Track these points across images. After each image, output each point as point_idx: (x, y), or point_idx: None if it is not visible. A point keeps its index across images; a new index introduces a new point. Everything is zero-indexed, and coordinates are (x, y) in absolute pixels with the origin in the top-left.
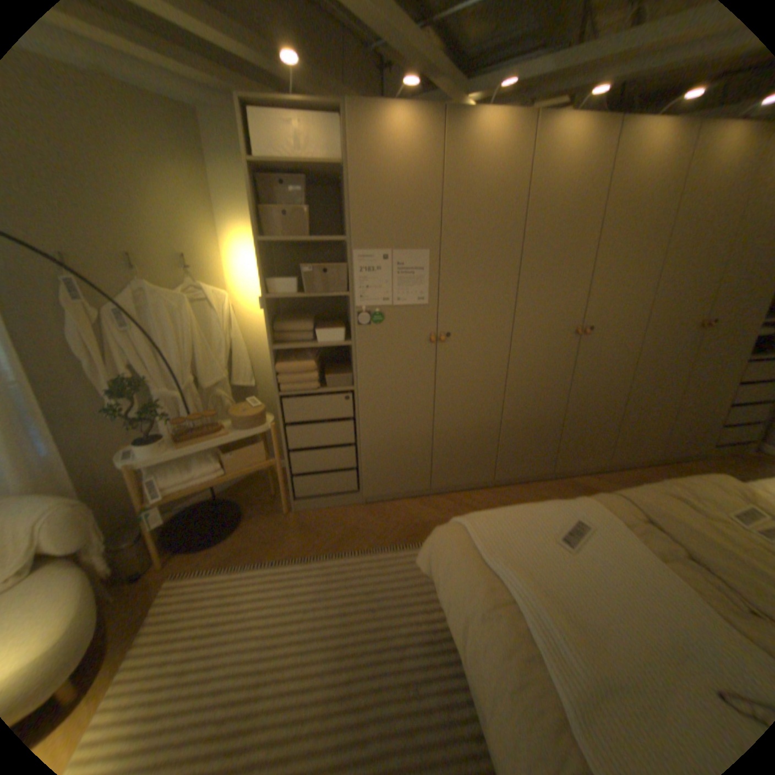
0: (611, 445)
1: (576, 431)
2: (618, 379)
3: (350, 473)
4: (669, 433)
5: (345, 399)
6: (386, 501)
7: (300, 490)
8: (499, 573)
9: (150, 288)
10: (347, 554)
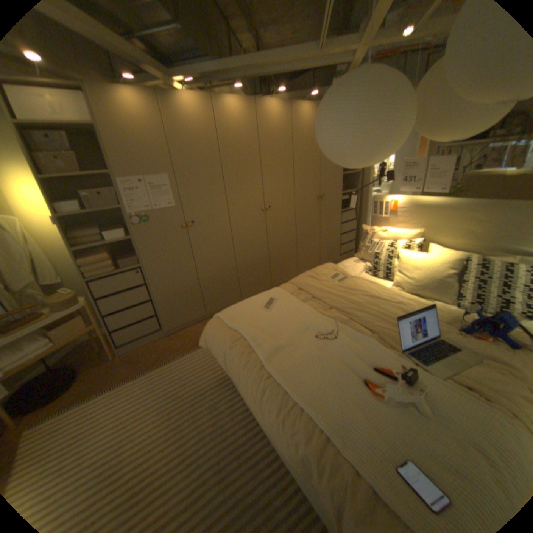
0: (294, 265)
1: (276, 262)
2: (288, 231)
3: (152, 320)
4: (318, 253)
5: (136, 274)
6: (181, 330)
7: (118, 341)
8: (235, 329)
9: None
10: (161, 366)
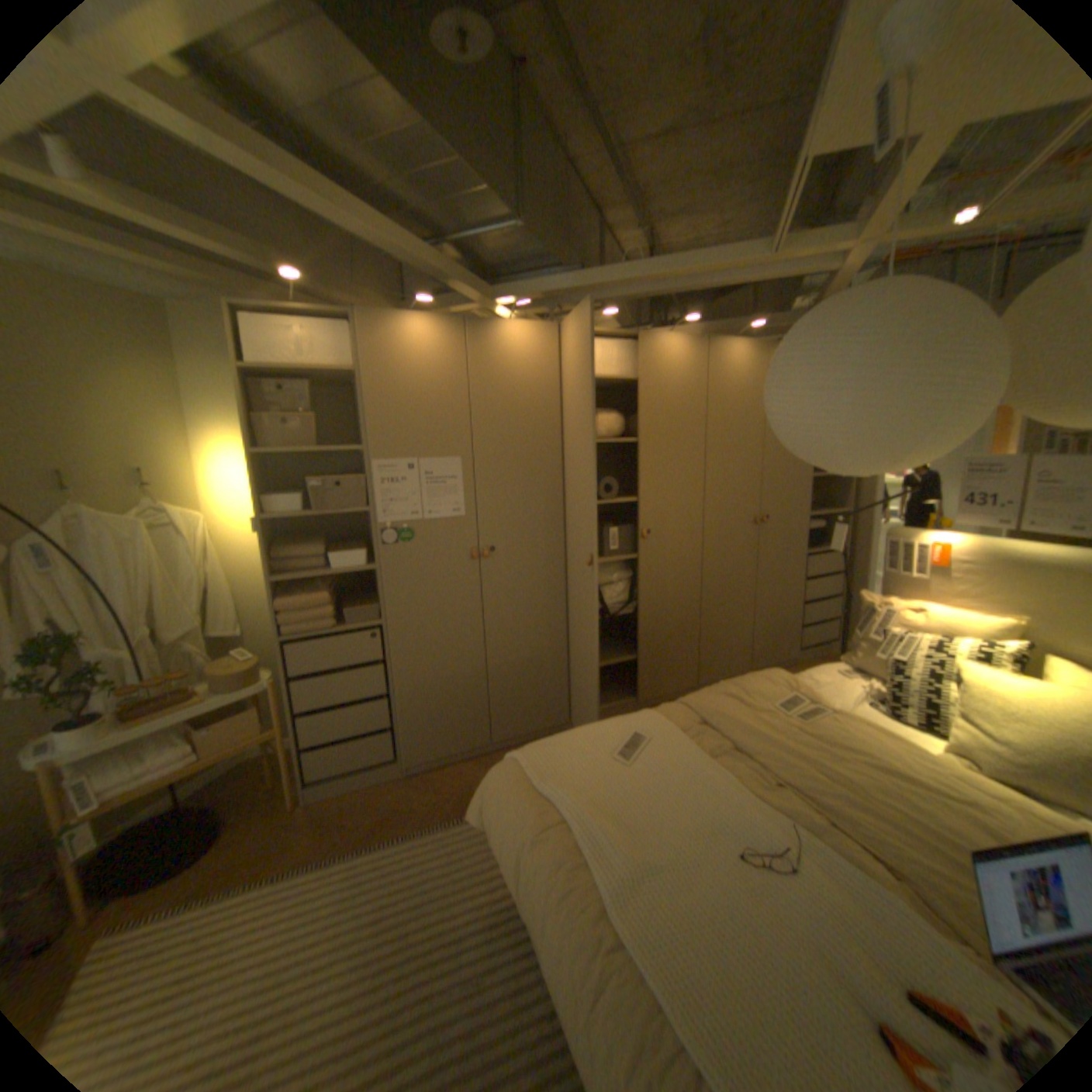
0: (693, 661)
1: (653, 649)
2: (685, 585)
3: (382, 738)
4: (750, 639)
5: (370, 639)
6: (434, 771)
7: (311, 773)
8: (550, 798)
9: (89, 515)
10: (381, 847)
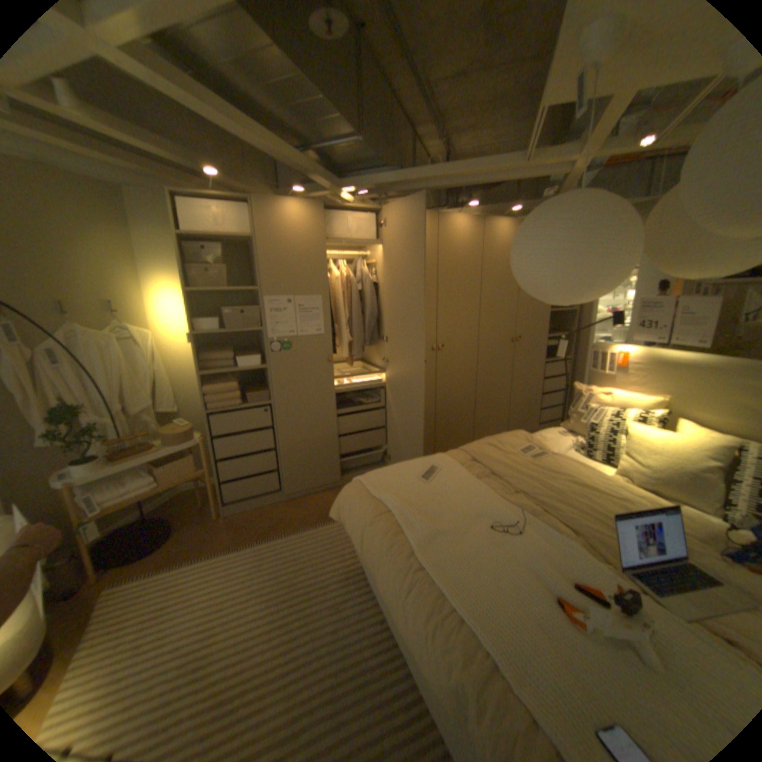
0: (470, 430)
1: (444, 422)
2: (466, 381)
3: (272, 475)
4: (507, 417)
5: (264, 412)
6: (305, 497)
7: (228, 497)
8: (381, 500)
9: (81, 330)
10: (275, 539)
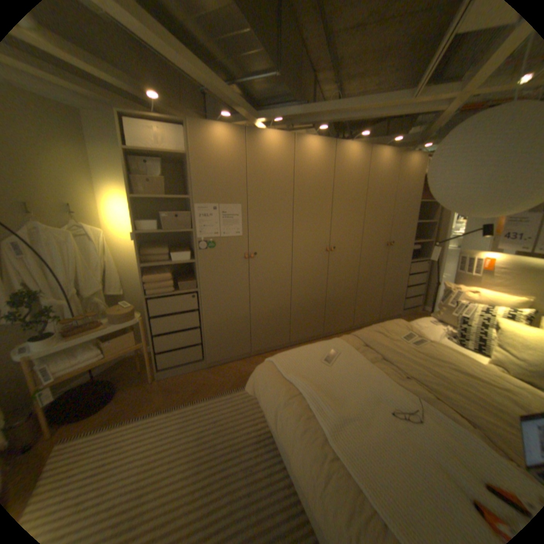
0: (351, 313)
1: (332, 307)
2: (350, 275)
3: (196, 348)
4: (379, 304)
5: (192, 297)
6: (222, 364)
7: (161, 364)
8: (291, 381)
9: (42, 227)
10: (198, 401)
